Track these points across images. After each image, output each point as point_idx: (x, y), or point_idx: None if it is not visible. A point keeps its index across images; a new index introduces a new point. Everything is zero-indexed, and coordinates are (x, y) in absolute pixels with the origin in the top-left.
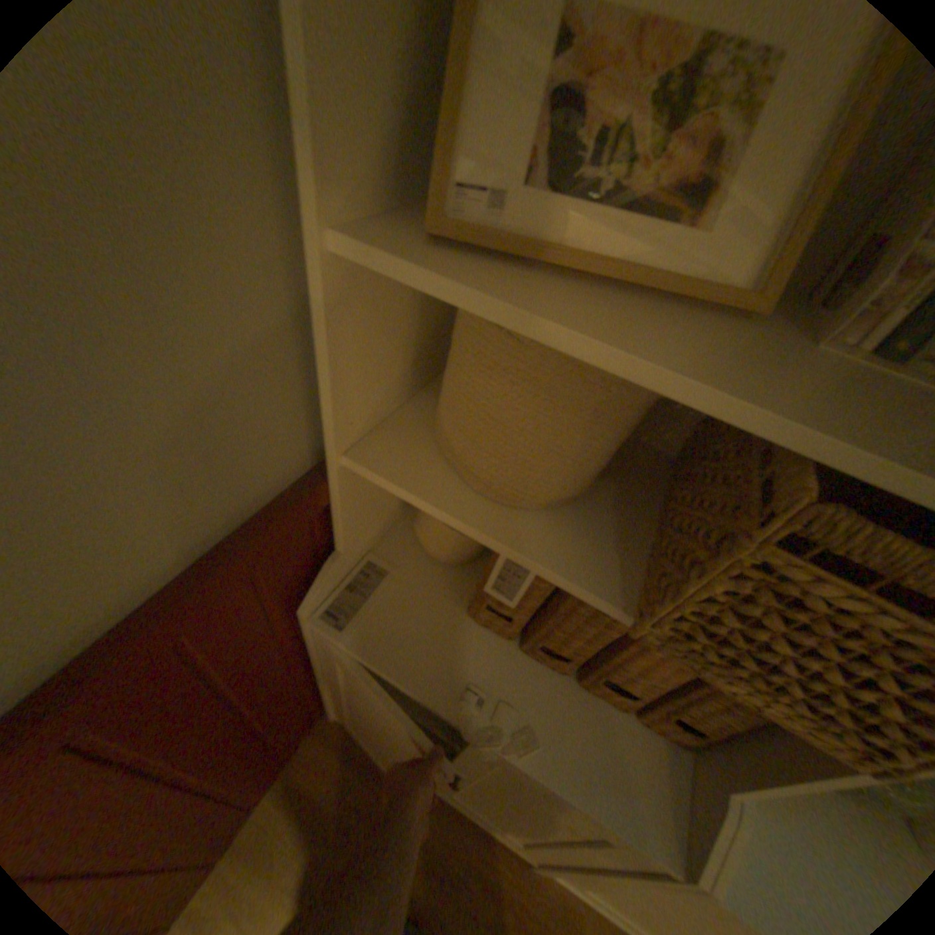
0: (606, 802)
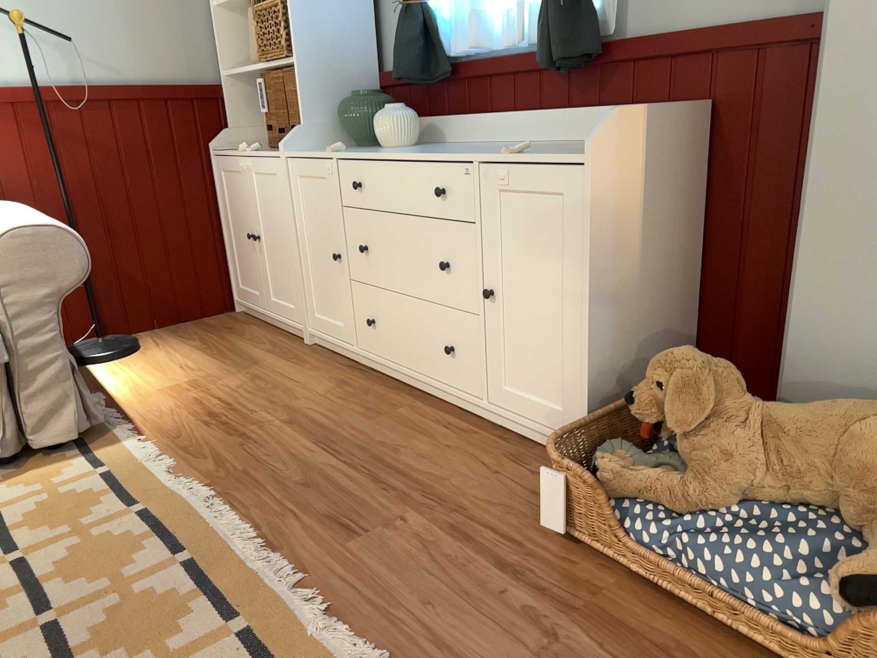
0: (270, 154)
